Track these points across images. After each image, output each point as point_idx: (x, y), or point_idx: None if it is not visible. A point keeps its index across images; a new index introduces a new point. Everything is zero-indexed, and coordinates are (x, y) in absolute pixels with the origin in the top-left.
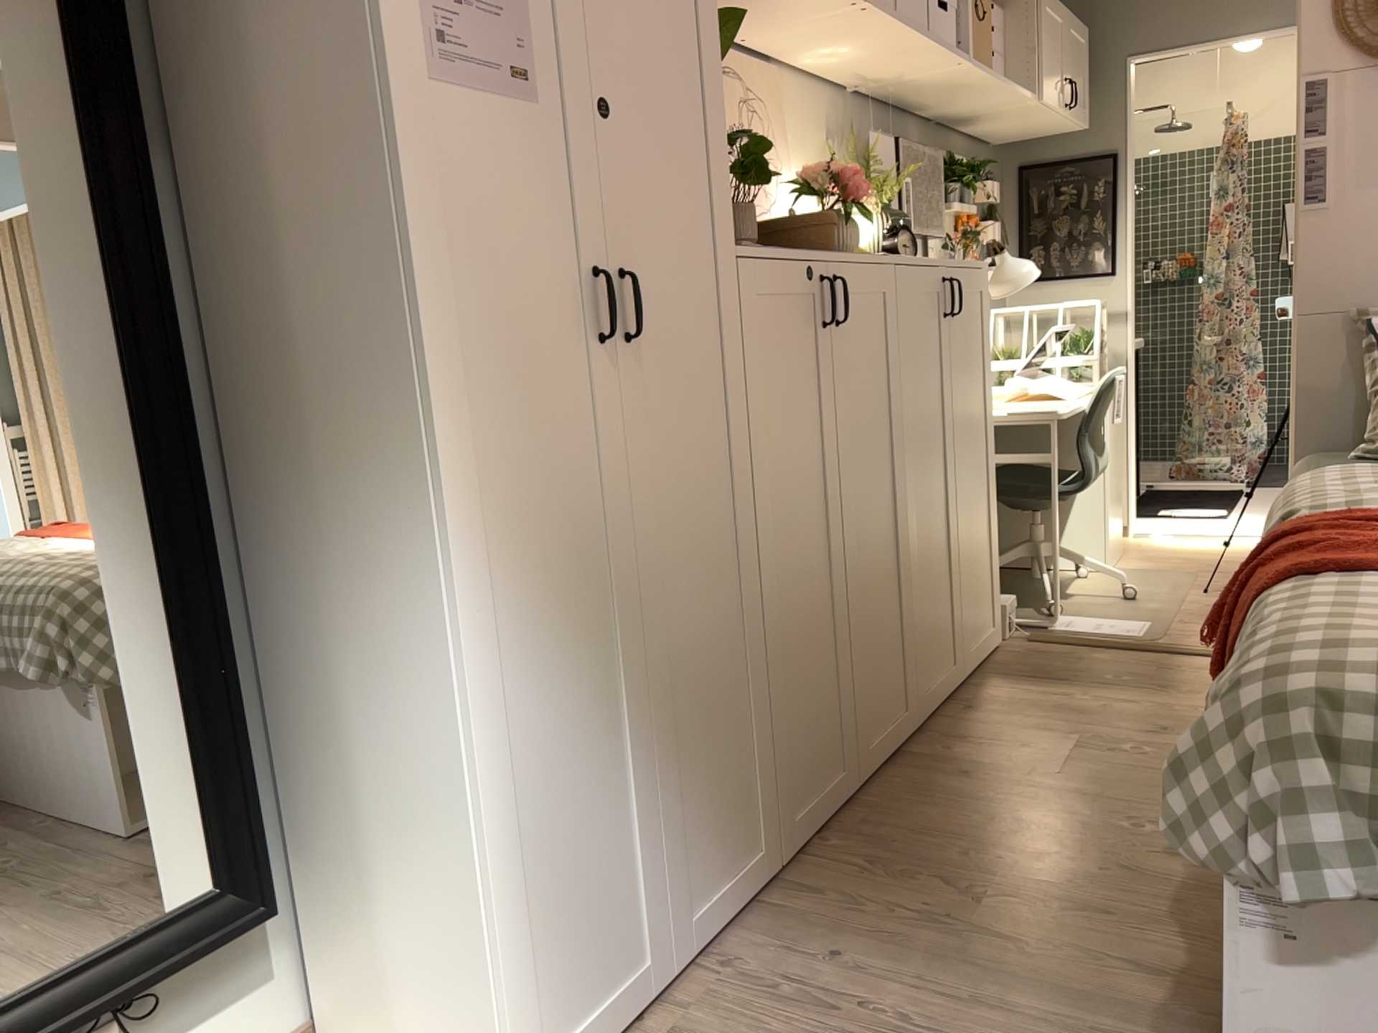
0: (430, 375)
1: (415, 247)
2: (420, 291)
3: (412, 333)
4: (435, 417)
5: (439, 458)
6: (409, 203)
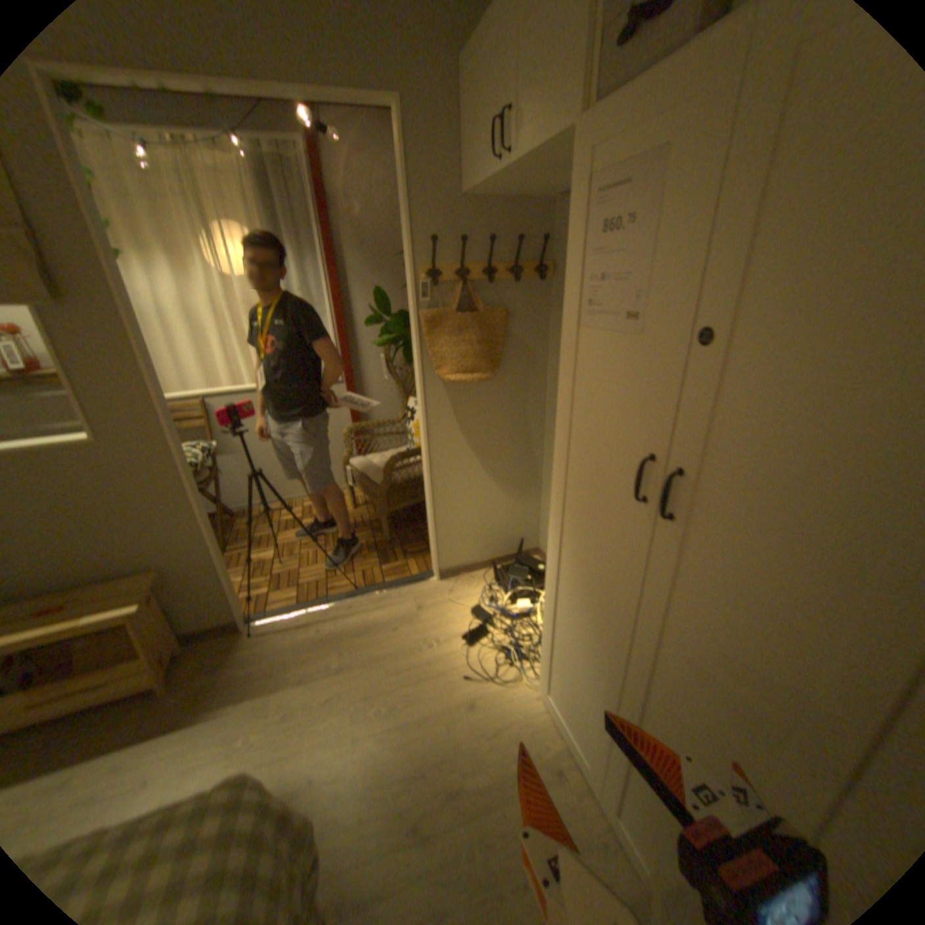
0: (559, 456)
1: (562, 405)
2: (561, 423)
3: (555, 437)
4: (557, 472)
5: (556, 487)
6: (564, 386)
